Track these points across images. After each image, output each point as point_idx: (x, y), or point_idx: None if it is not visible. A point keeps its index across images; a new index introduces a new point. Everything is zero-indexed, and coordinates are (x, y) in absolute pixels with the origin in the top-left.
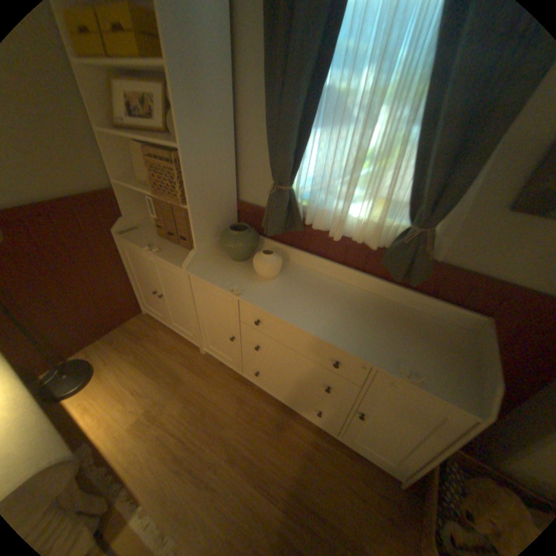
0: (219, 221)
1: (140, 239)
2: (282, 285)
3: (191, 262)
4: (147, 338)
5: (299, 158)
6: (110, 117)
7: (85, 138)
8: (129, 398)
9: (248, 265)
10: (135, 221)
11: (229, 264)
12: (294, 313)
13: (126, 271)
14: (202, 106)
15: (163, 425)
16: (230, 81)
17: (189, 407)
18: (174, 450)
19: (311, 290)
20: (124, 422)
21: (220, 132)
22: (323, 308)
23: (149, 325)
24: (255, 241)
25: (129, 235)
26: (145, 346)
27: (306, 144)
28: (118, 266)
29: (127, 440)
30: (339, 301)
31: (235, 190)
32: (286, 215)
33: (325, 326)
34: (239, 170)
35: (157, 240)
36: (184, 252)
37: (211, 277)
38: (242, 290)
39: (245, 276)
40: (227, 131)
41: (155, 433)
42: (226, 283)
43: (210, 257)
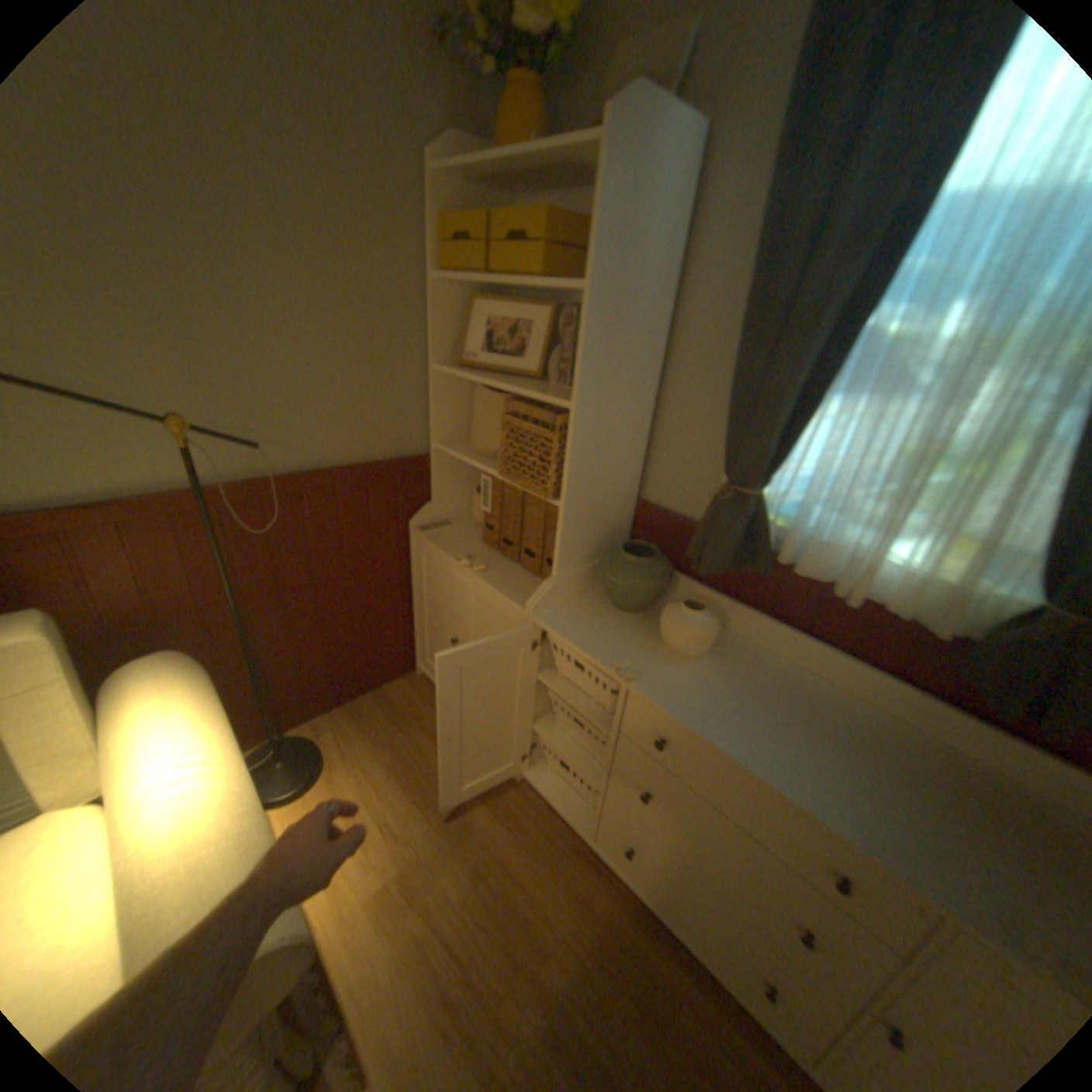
0: (602, 532)
1: (452, 544)
2: (715, 674)
3: (543, 599)
4: (418, 723)
5: (791, 442)
6: (455, 350)
7: (413, 378)
8: (376, 837)
9: (645, 622)
10: (447, 510)
11: (608, 613)
12: (748, 742)
13: (411, 593)
14: (621, 345)
15: (430, 915)
16: (671, 307)
17: (482, 888)
18: (447, 978)
19: (780, 697)
20: (362, 885)
21: (637, 384)
22: (810, 745)
23: (425, 697)
24: (669, 580)
25: (436, 533)
26: (414, 738)
27: (807, 418)
28: (402, 582)
29: (362, 928)
30: (846, 734)
31: (638, 480)
32: (743, 539)
33: (820, 787)
34: (651, 447)
35: (480, 549)
36: (526, 578)
37: (577, 633)
38: (638, 672)
39: (641, 644)
40: (648, 384)
41: (414, 929)
42: (605, 651)
43: (574, 594)
